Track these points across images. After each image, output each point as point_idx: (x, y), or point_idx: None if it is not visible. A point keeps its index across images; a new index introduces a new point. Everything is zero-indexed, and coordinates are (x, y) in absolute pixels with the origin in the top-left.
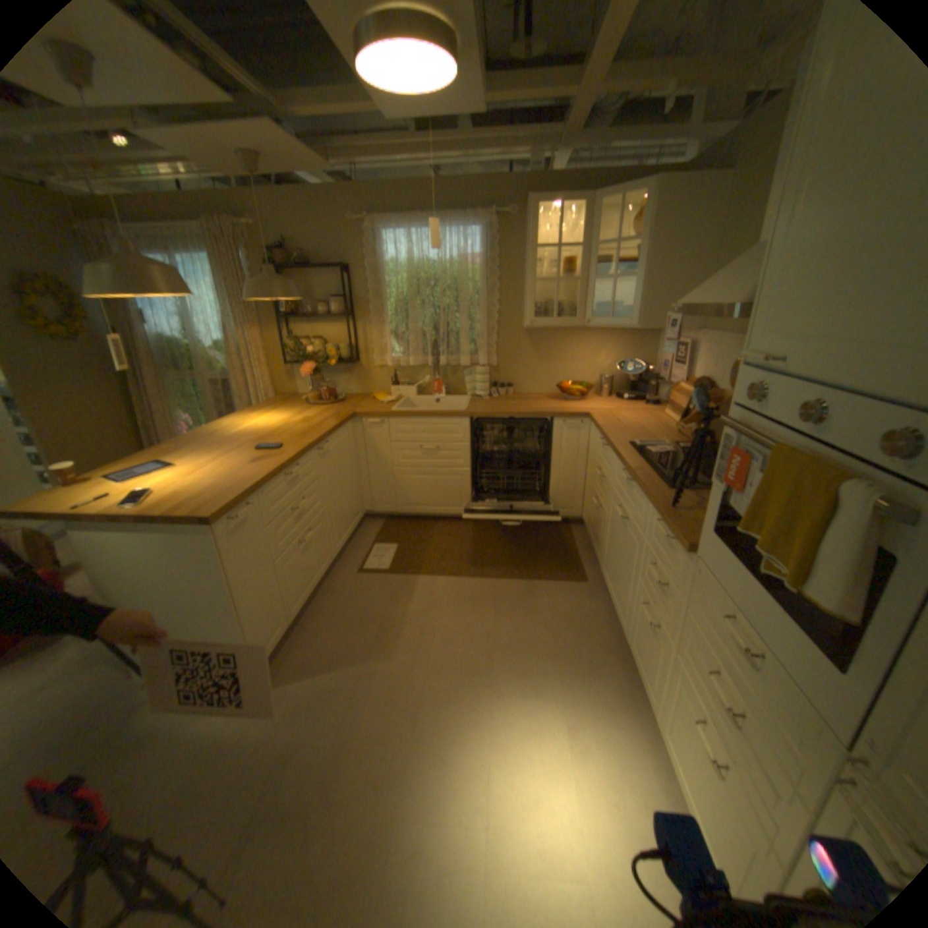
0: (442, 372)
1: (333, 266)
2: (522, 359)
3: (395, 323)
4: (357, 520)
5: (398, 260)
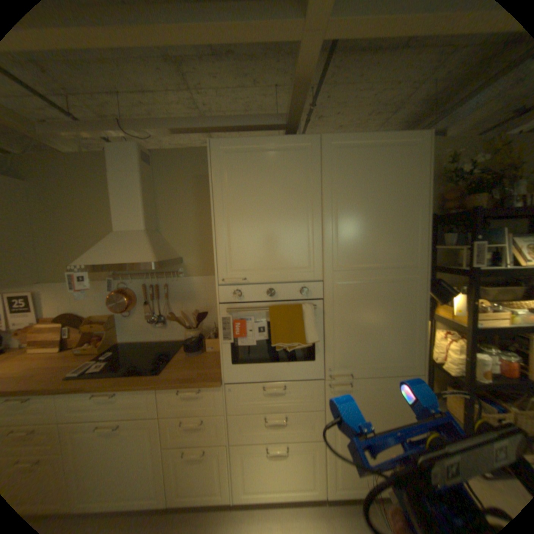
0: None
1: None
2: None
3: None
4: None
5: None
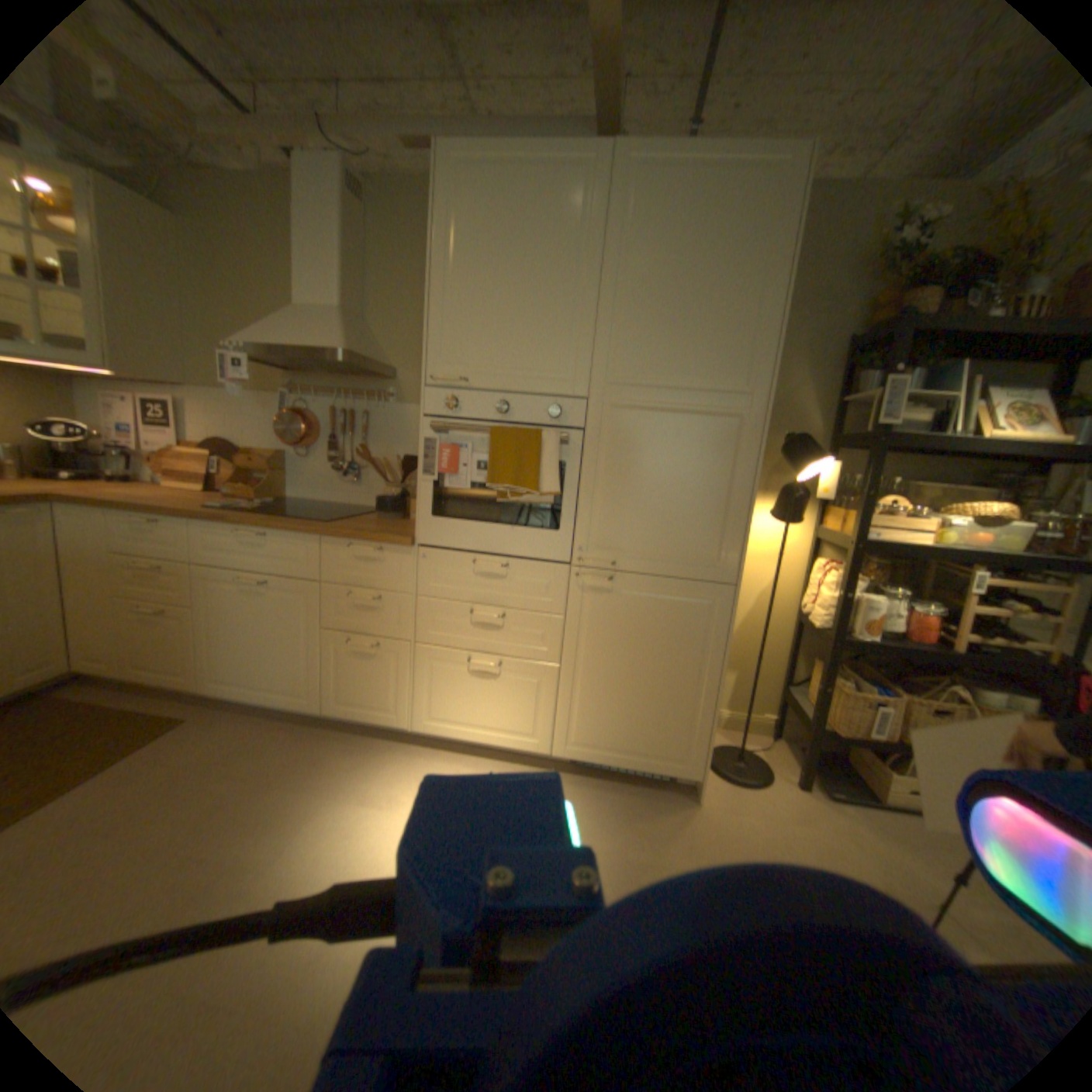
0: None
1: None
2: None
3: None
4: None
5: None
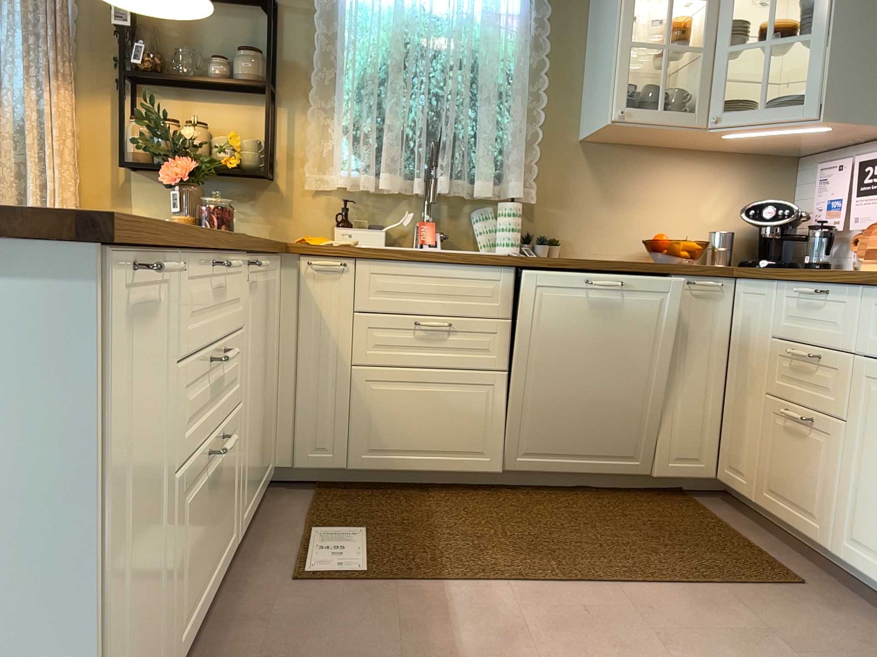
0: (434, 209)
1: (254, 1)
2: (578, 196)
3: (356, 113)
4: (268, 477)
5: (378, 4)
